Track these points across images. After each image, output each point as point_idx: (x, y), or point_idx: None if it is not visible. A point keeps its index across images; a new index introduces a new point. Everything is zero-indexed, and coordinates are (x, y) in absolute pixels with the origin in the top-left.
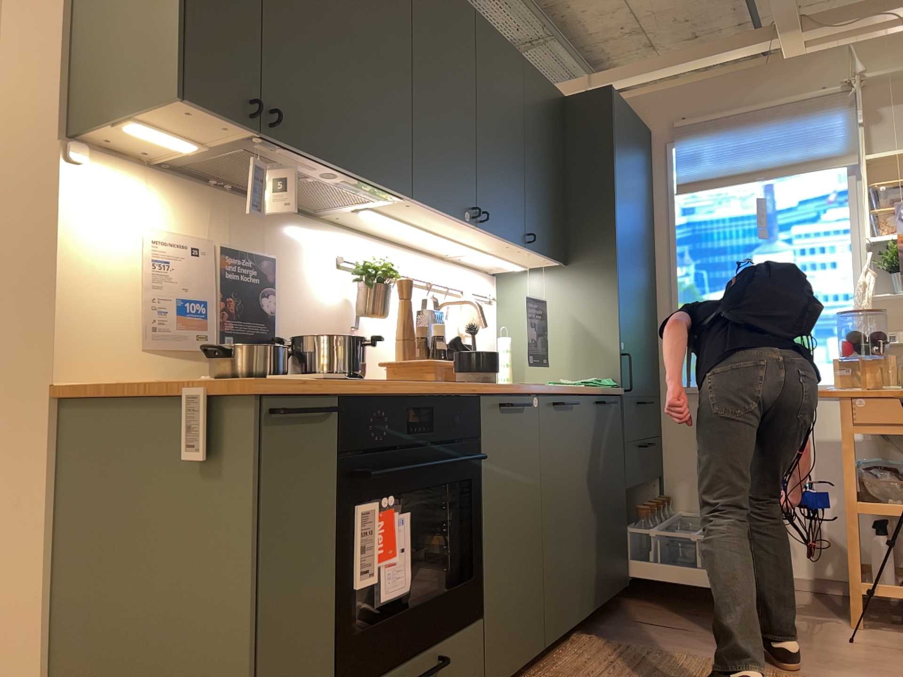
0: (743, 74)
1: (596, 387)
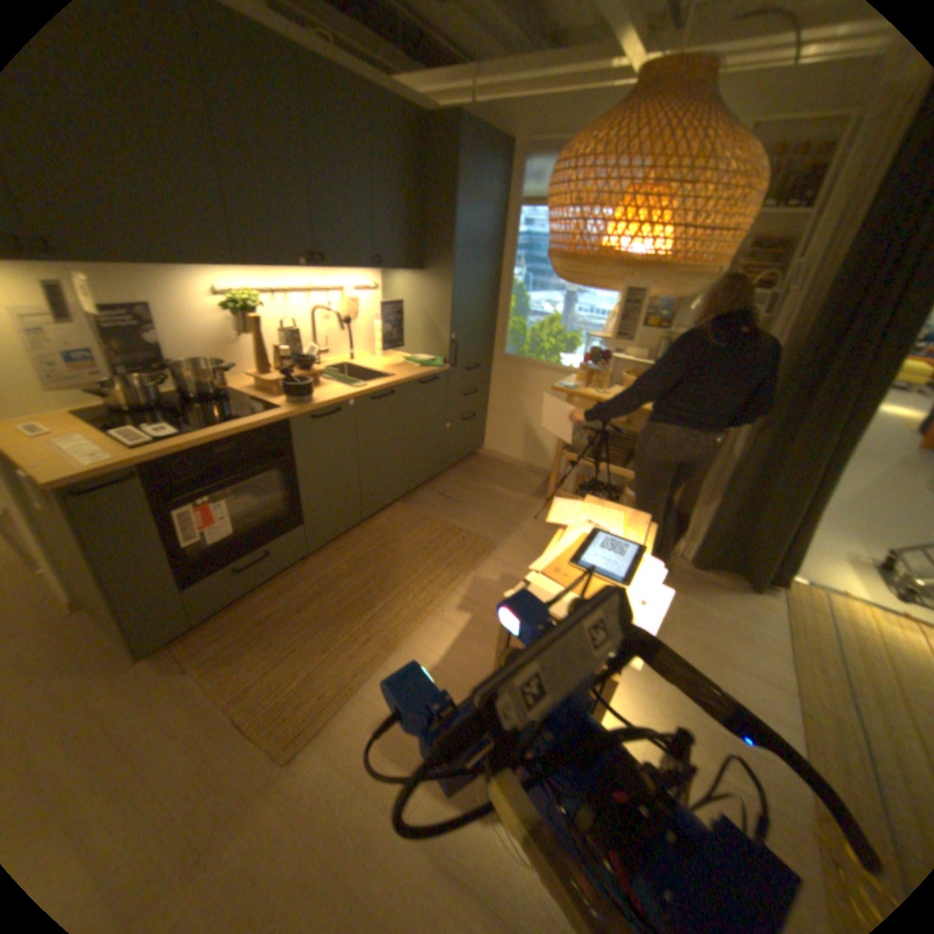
0: (592, 93)
1: (427, 368)
